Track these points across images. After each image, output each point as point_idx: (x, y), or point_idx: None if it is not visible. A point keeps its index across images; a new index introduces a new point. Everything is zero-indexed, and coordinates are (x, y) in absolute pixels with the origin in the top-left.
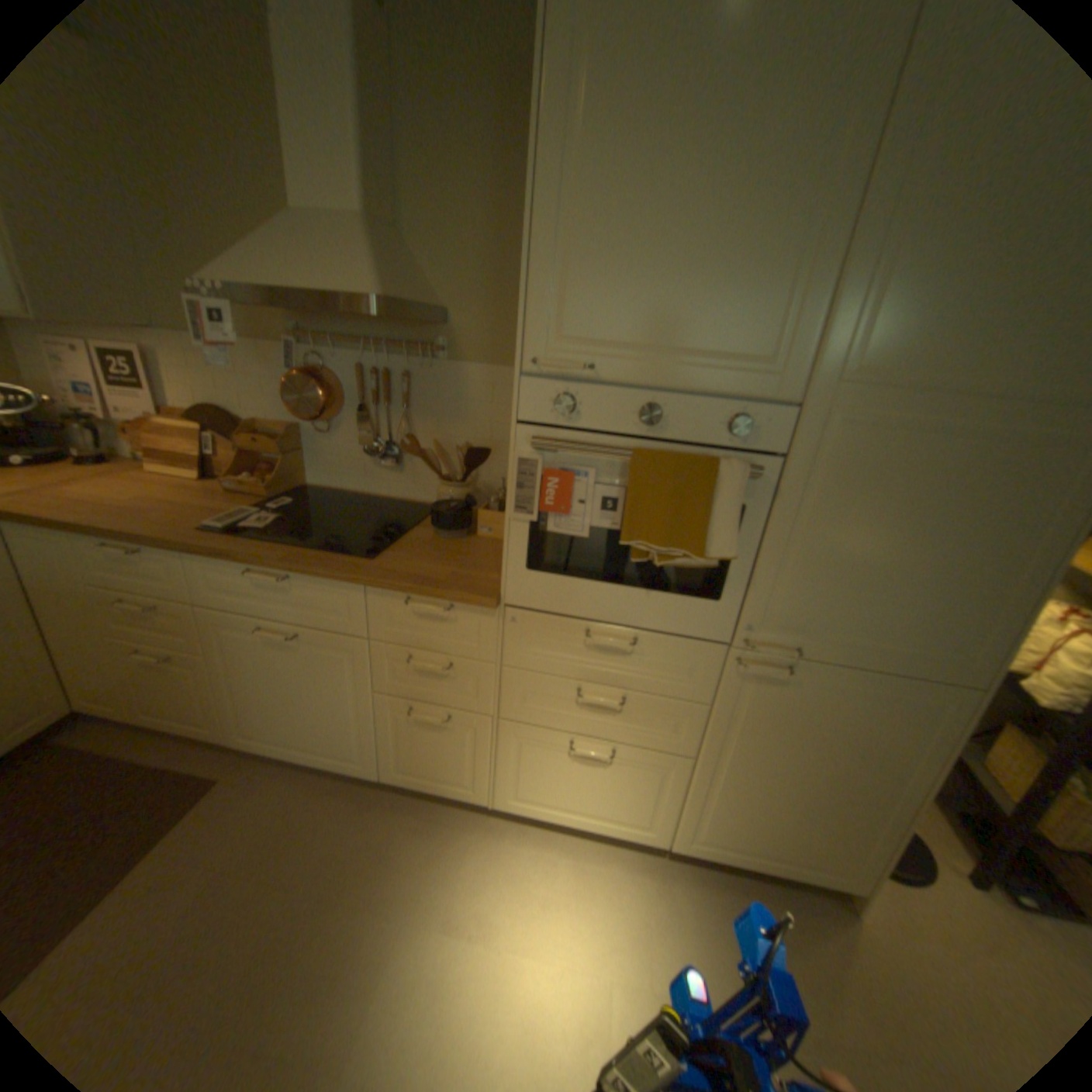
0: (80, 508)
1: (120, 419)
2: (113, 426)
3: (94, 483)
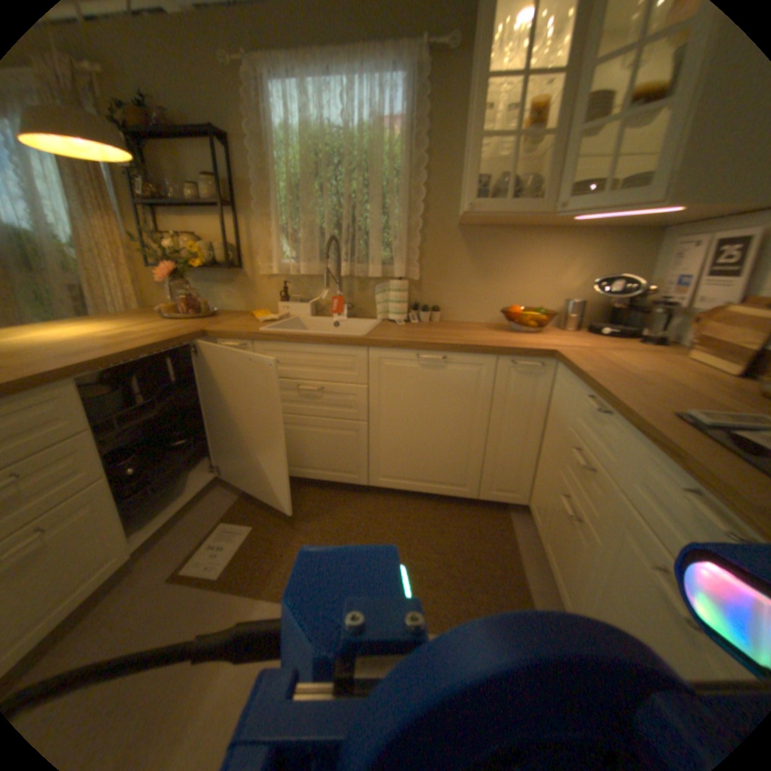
0: (606, 364)
1: (702, 307)
2: (693, 315)
3: (638, 354)
